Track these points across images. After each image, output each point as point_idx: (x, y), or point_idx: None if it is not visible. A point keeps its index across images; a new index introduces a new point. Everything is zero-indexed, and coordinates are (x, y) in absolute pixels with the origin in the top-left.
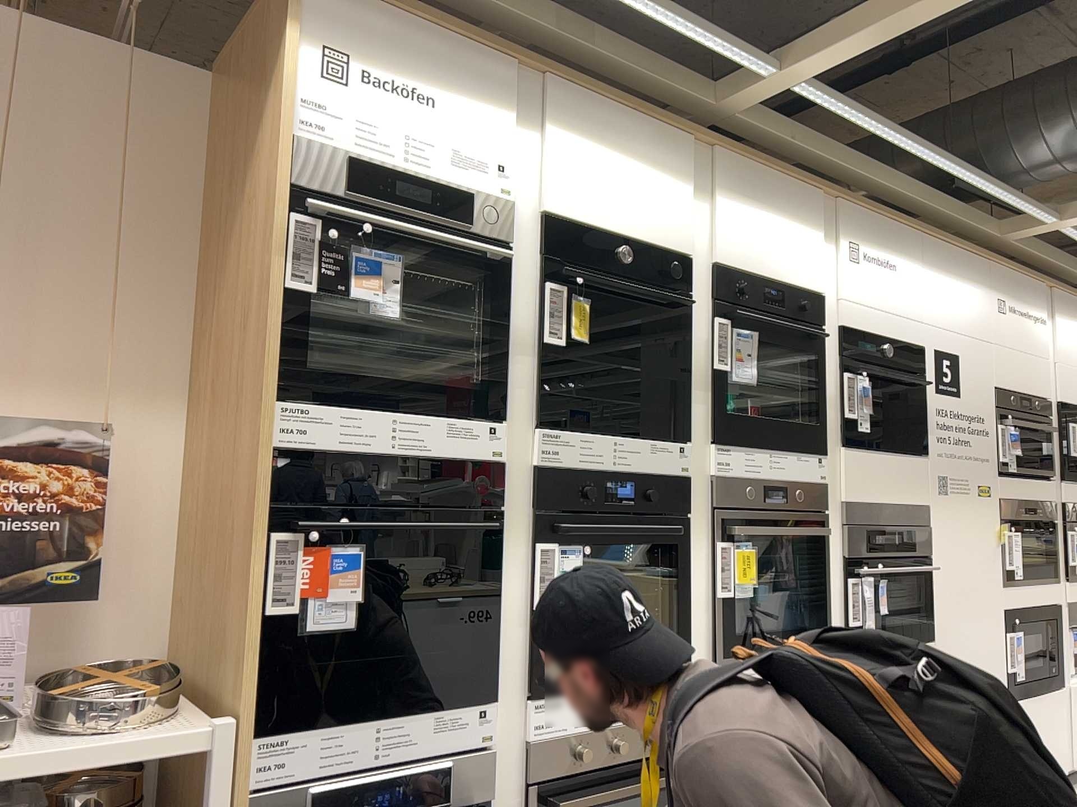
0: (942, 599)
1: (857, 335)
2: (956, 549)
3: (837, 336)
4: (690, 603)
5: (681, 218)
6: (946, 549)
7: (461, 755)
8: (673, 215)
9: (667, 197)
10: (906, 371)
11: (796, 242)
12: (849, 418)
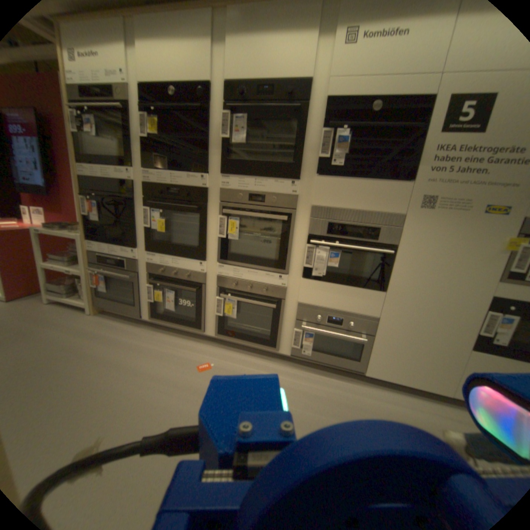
0: (403, 272)
1: (347, 98)
2: (434, 246)
3: (325, 103)
4: (209, 237)
5: (202, 61)
6: (420, 244)
7: (131, 259)
8: (197, 61)
9: (194, 52)
10: (405, 118)
11: (289, 46)
12: (325, 156)
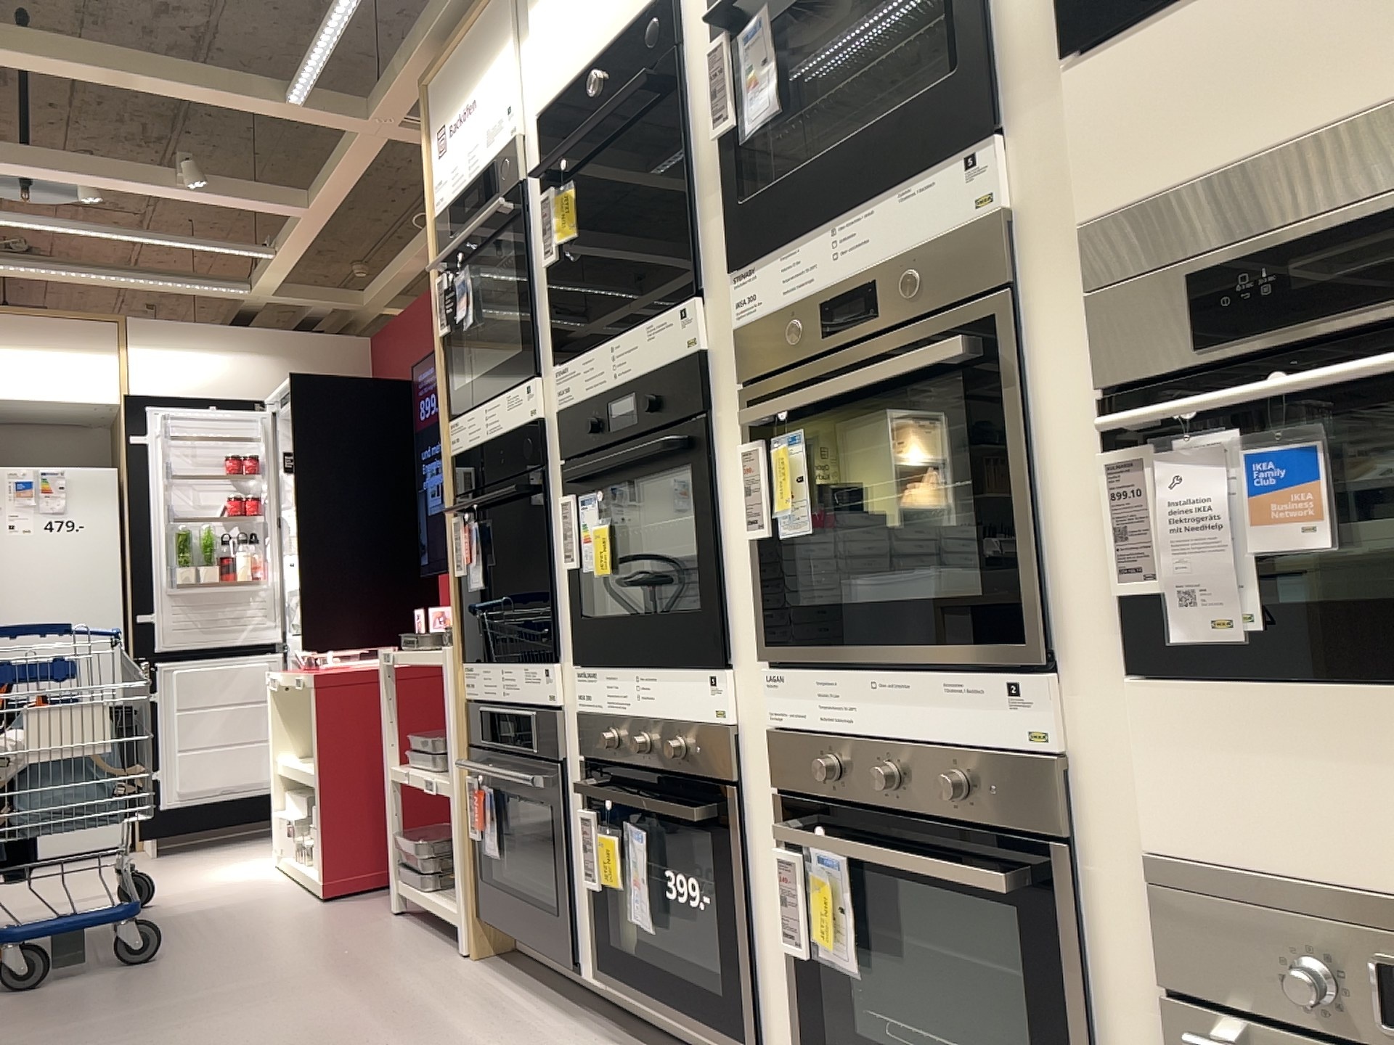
0: None
1: None
2: None
3: None
4: (729, 554)
5: None
6: None
7: (549, 711)
8: None
9: None
10: None
11: None
12: None
